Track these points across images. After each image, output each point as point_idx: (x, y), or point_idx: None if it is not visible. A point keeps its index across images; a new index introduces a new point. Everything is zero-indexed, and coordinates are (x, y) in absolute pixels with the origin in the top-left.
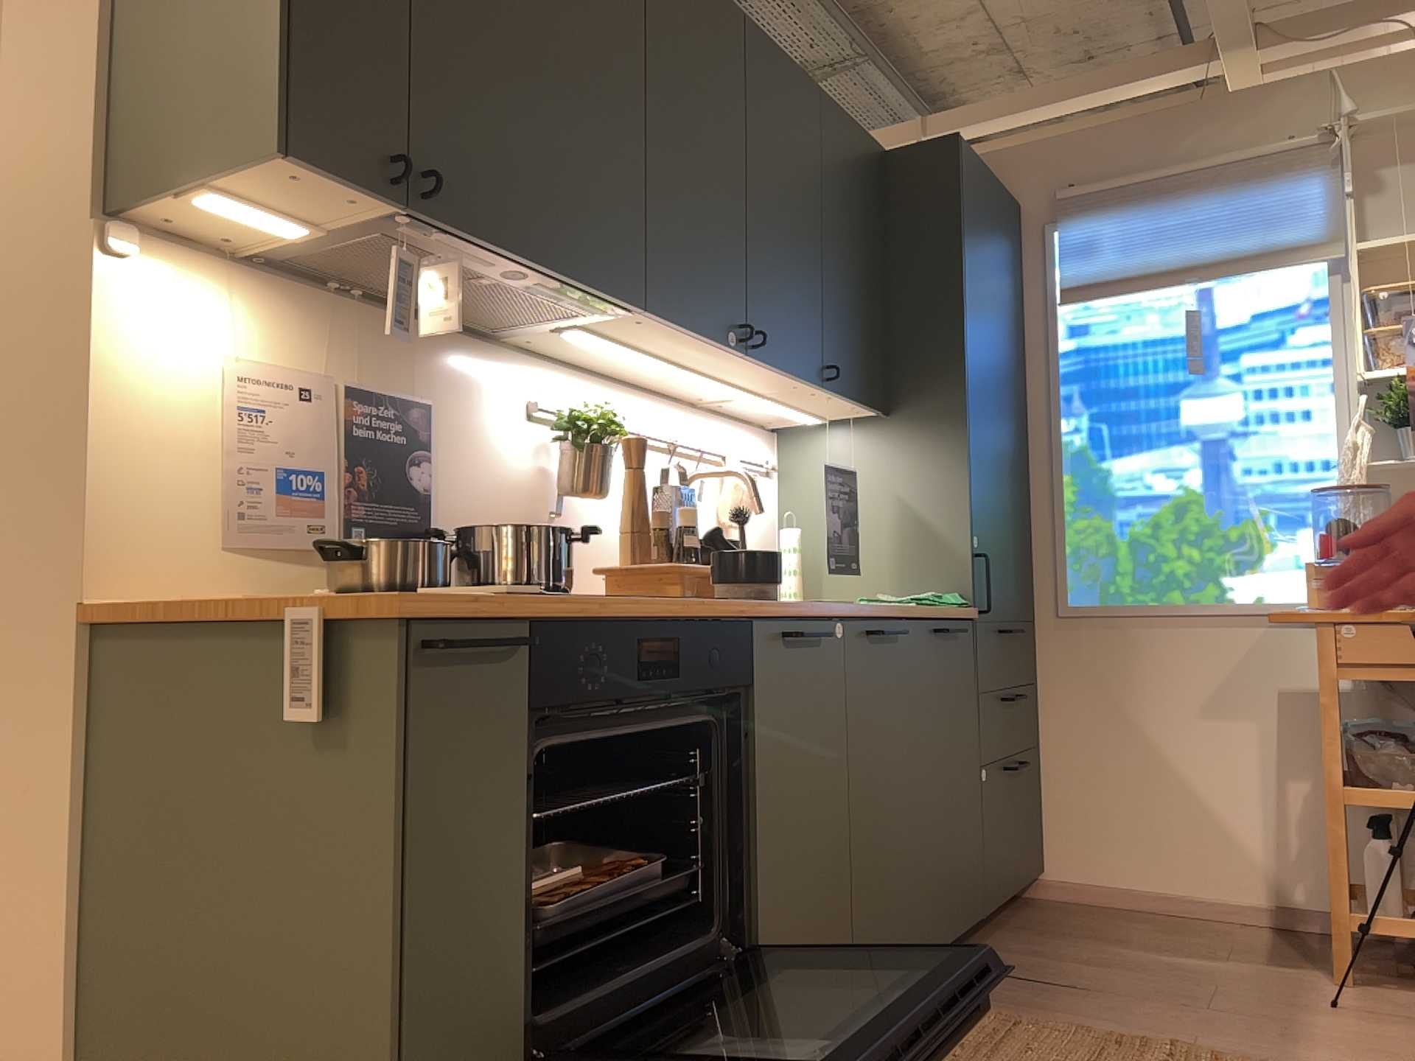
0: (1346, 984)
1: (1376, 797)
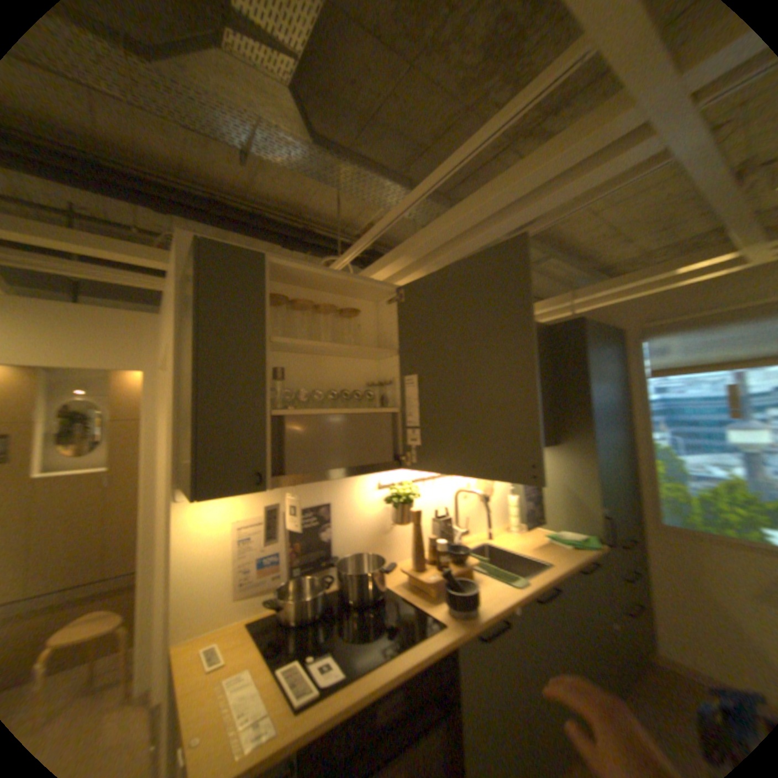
0: None
1: None
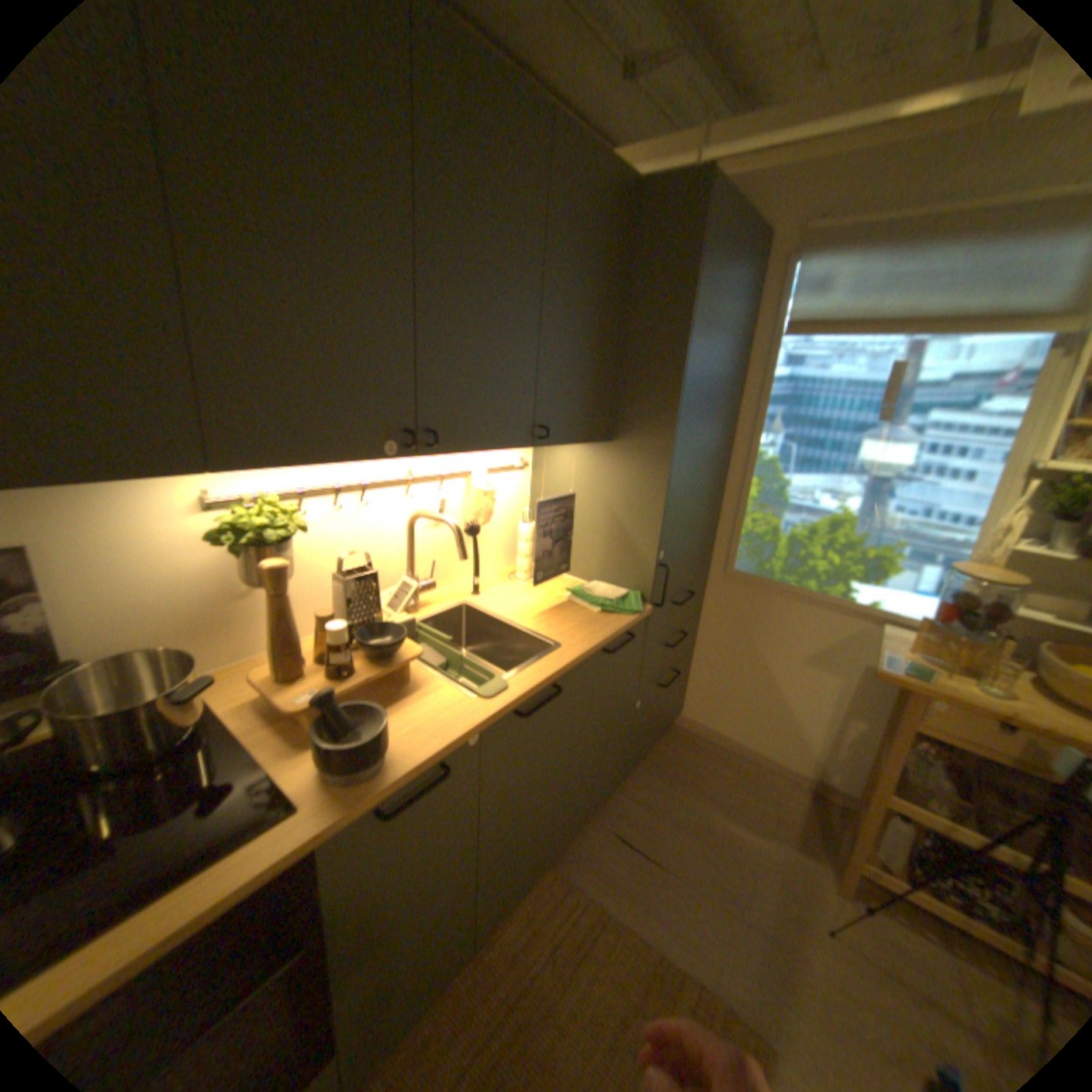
0: (844, 899)
1: (913, 815)
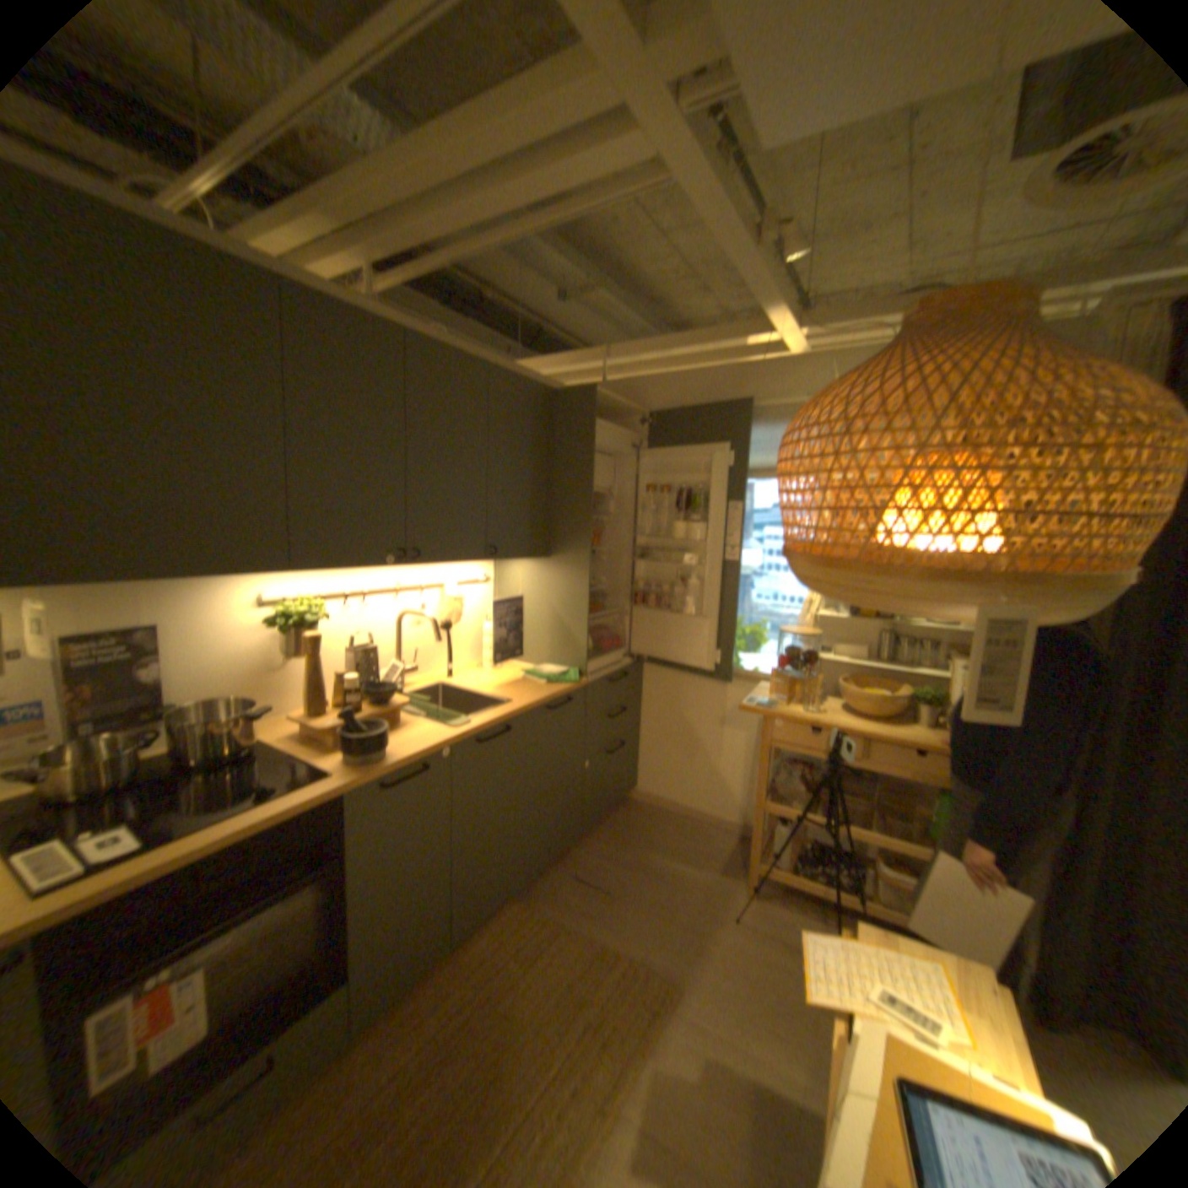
0: (751, 900)
1: (780, 813)
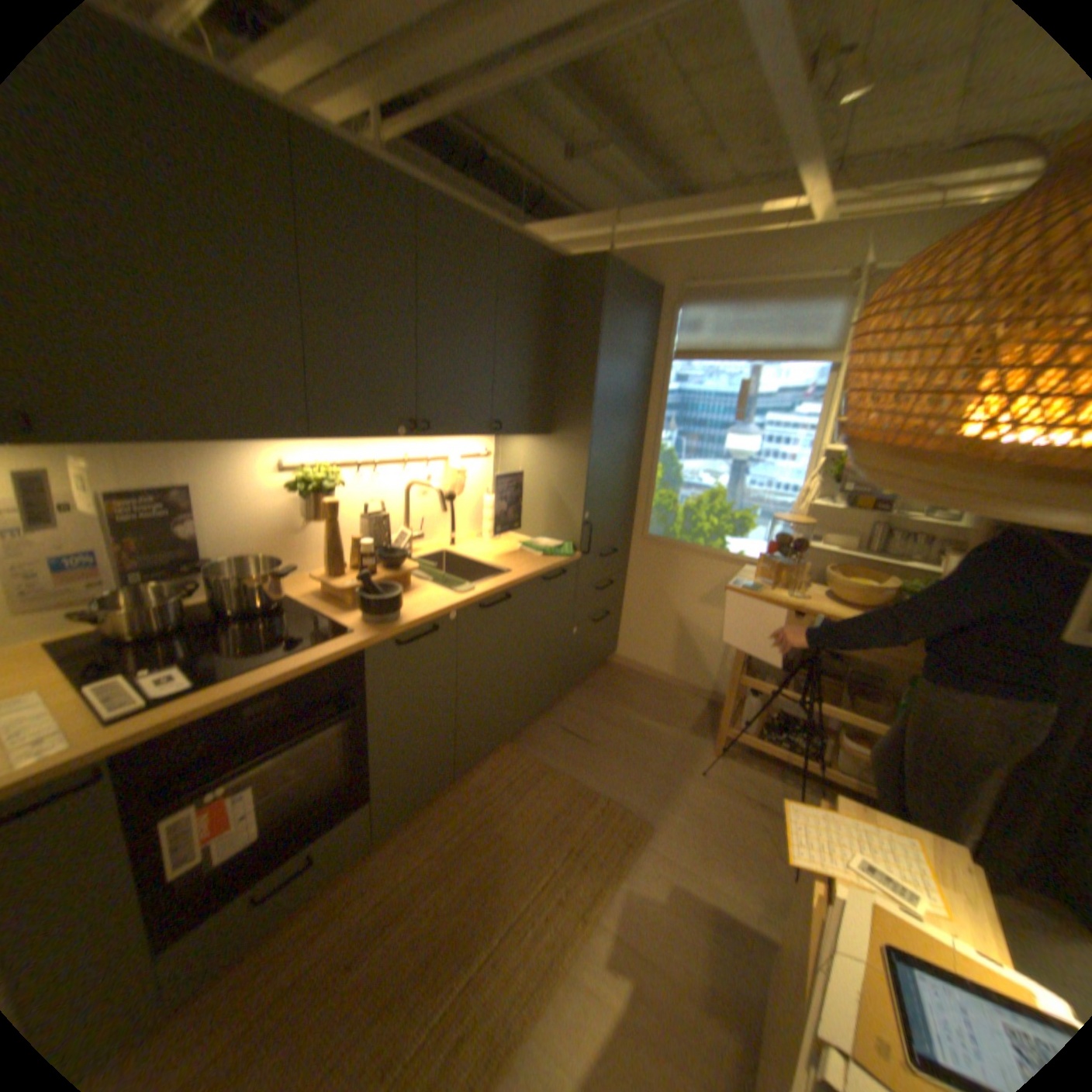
0: (717, 756)
1: (753, 685)
